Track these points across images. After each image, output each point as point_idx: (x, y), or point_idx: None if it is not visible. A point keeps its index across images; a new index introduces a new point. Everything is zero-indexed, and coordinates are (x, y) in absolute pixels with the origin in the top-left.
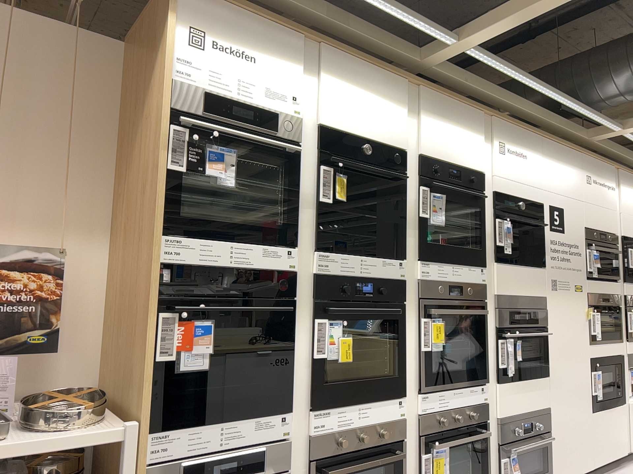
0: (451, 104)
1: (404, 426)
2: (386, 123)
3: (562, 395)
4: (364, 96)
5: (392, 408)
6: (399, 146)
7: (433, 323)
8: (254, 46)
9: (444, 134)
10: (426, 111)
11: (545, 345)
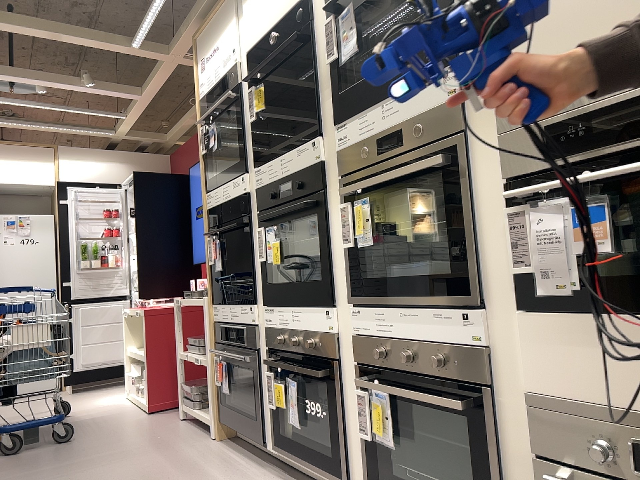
0: None
1: (334, 344)
2: None
3: None
4: None
5: (319, 318)
6: None
7: (356, 206)
8: (216, 37)
9: None
10: None
11: None
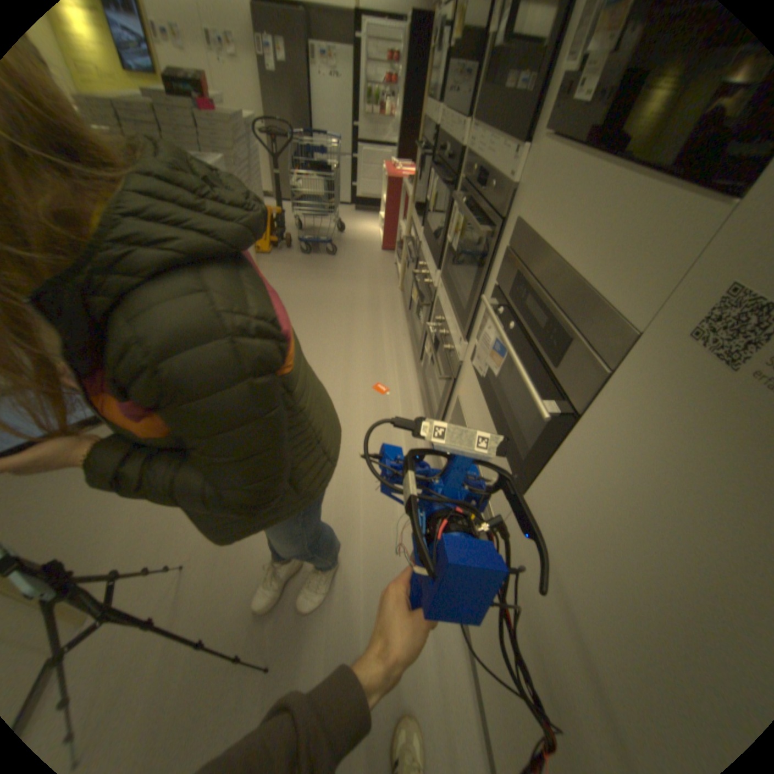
0: None
1: (432, 294)
2: None
3: (526, 587)
4: None
5: (433, 272)
6: None
7: (459, 215)
8: None
9: None
10: None
11: (549, 442)
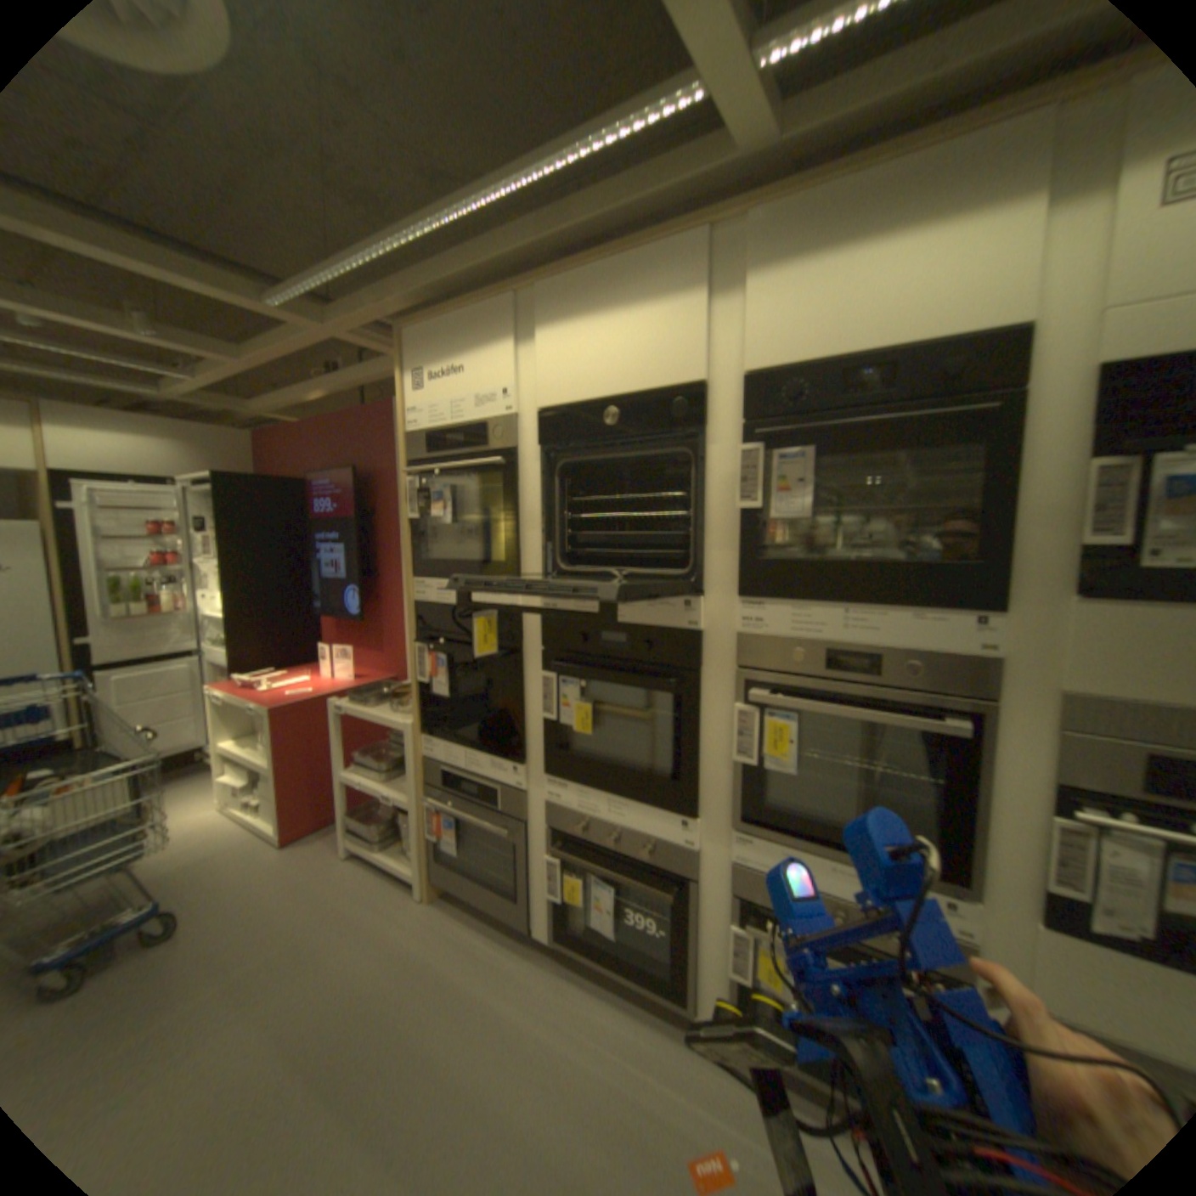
0: (864, 186)
1: (693, 866)
2: (649, 350)
3: None
4: (603, 326)
5: (666, 827)
6: (684, 381)
7: (769, 720)
8: (458, 352)
9: (827, 288)
10: (761, 262)
11: None
